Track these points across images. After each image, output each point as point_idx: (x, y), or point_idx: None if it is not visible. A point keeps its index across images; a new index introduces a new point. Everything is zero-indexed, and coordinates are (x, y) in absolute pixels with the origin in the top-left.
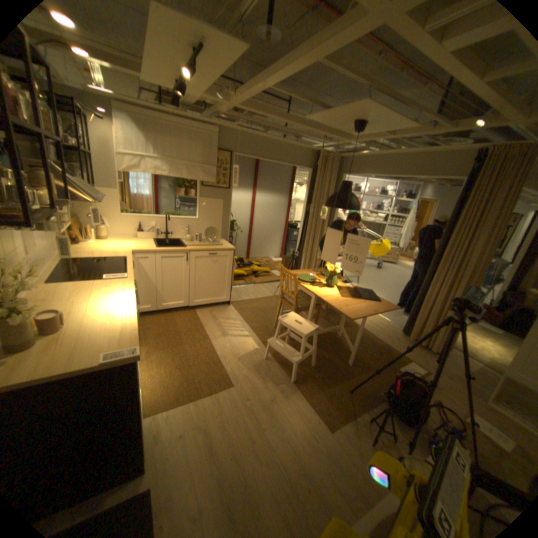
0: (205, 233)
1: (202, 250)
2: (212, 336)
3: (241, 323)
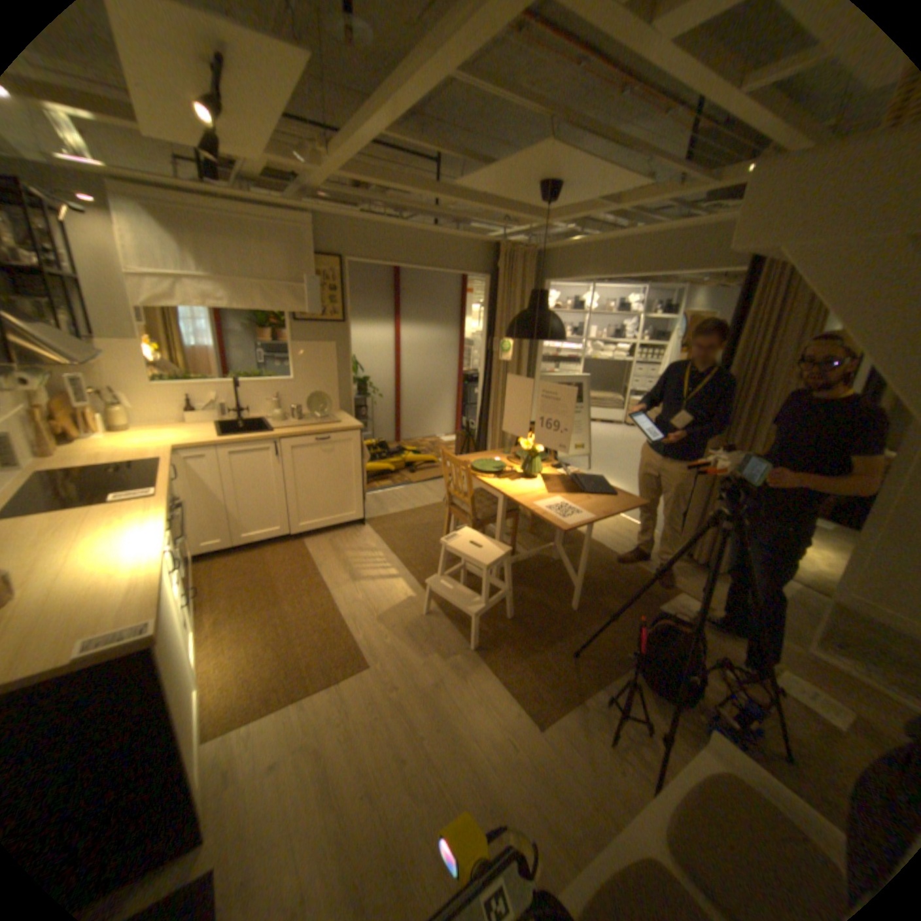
0: (310, 404)
1: (304, 433)
2: (334, 583)
3: (385, 555)
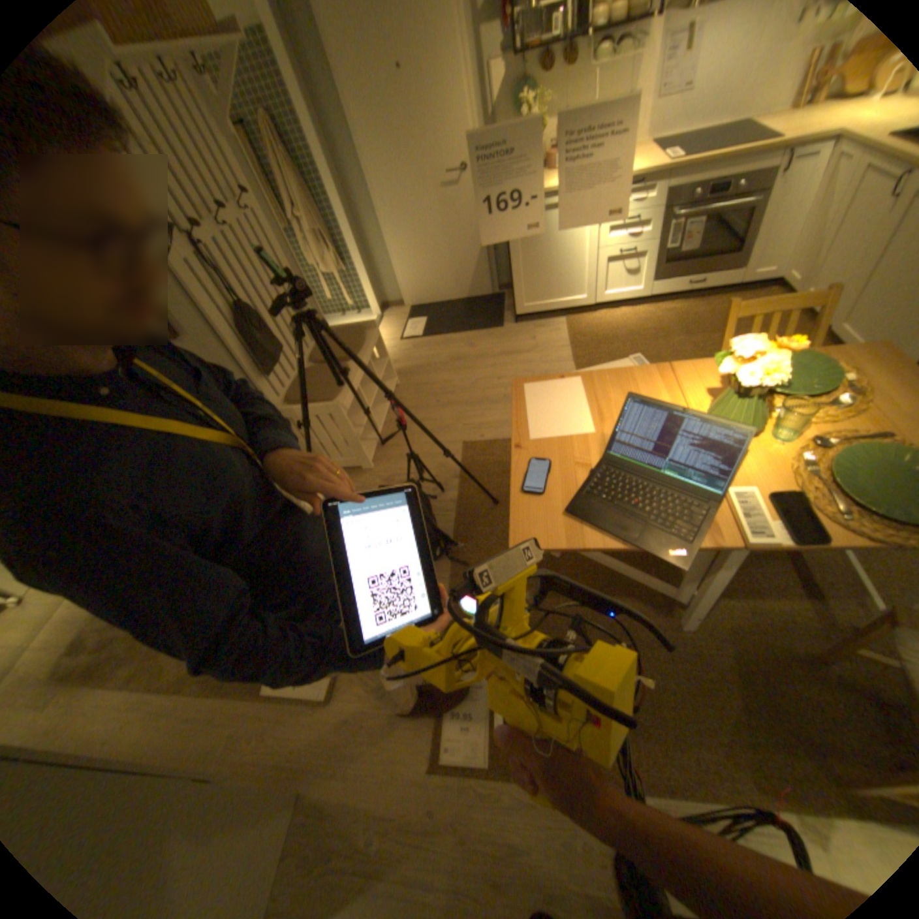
0: None
1: None
2: None
3: None
